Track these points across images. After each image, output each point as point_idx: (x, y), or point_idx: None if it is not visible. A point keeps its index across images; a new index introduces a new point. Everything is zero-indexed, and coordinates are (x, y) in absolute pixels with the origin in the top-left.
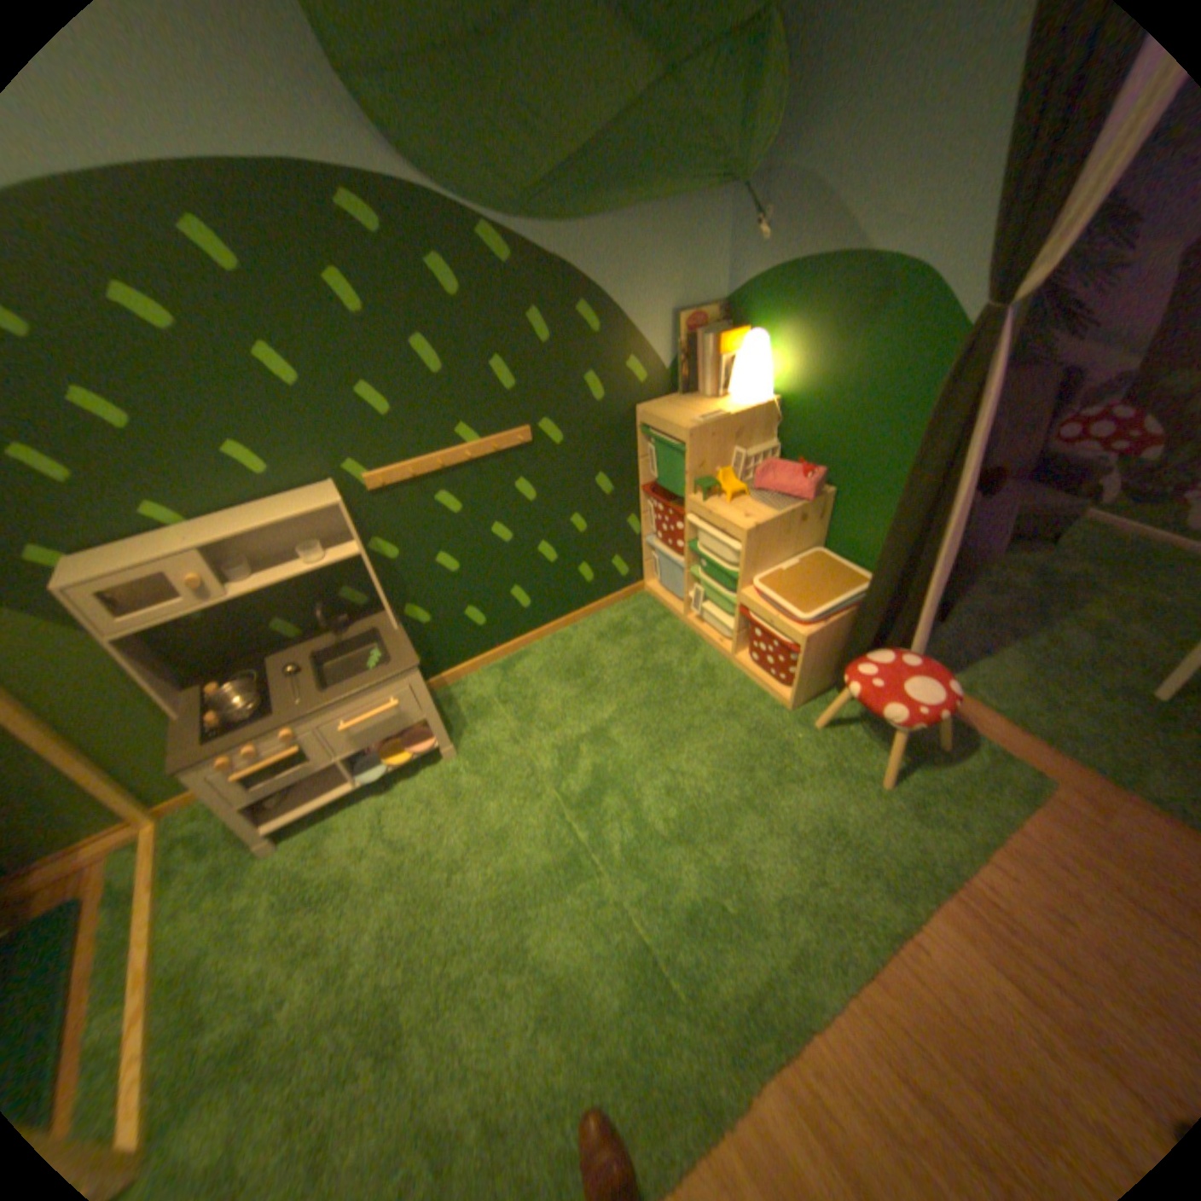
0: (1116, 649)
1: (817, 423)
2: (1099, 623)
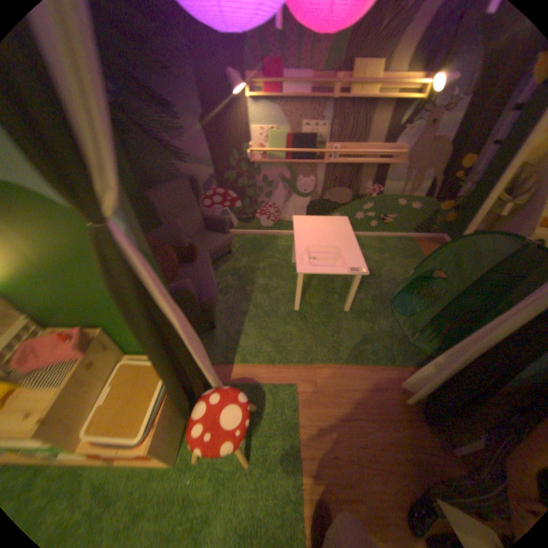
0: (274, 294)
1: (49, 296)
2: (264, 285)
